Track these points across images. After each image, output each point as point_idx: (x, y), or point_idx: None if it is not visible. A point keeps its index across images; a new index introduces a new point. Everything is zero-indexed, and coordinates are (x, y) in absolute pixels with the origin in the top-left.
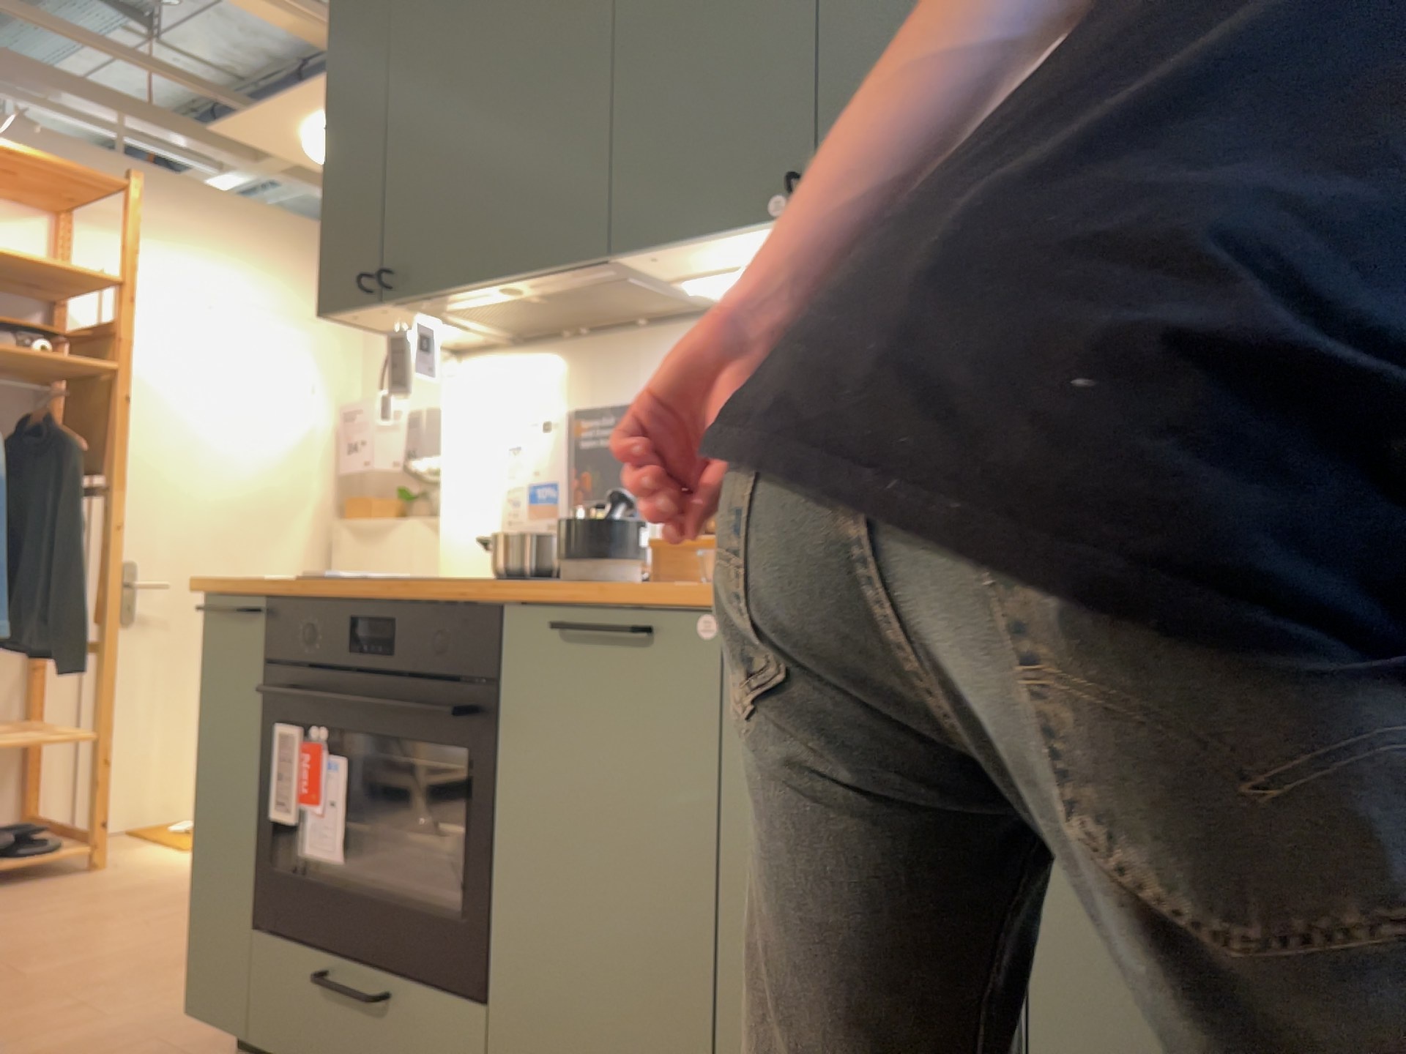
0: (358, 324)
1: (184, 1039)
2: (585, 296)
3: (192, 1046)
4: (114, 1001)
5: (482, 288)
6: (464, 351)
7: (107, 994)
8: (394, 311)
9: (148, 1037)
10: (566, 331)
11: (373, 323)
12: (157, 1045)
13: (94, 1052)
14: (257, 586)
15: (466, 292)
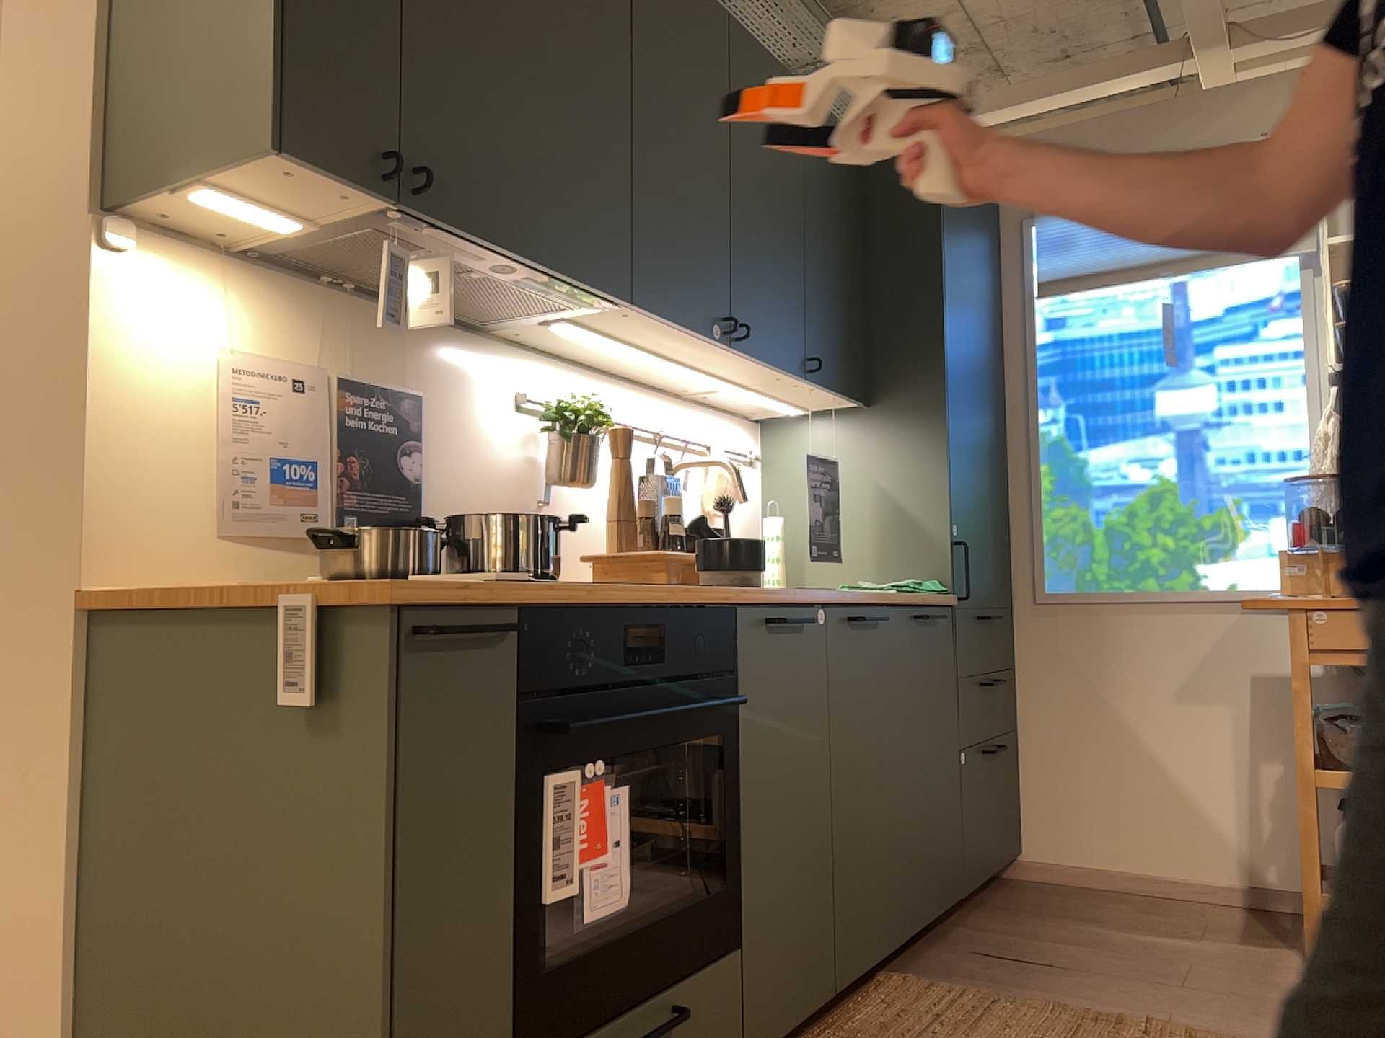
0: (251, 171)
1: None
2: (493, 289)
3: None
4: None
5: (507, 256)
6: (134, 219)
7: None
8: (351, 202)
9: None
10: (332, 277)
11: (260, 180)
12: None
13: None
14: (522, 593)
15: (488, 249)
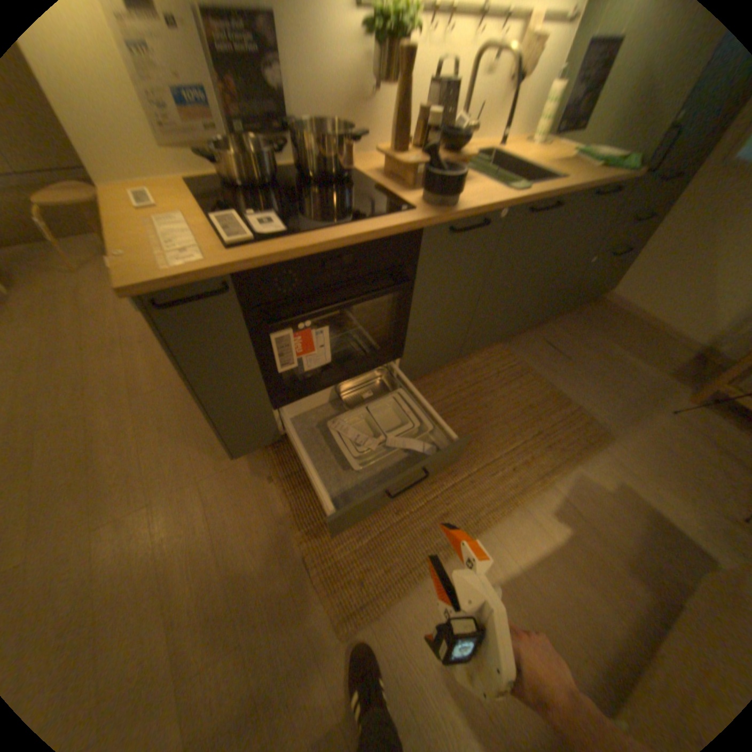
0: None
1: (202, 470)
2: None
3: (214, 466)
4: (120, 503)
5: None
6: None
7: (105, 507)
8: None
9: (189, 484)
10: None
11: None
12: (202, 480)
13: (188, 507)
14: (227, 270)
15: None
